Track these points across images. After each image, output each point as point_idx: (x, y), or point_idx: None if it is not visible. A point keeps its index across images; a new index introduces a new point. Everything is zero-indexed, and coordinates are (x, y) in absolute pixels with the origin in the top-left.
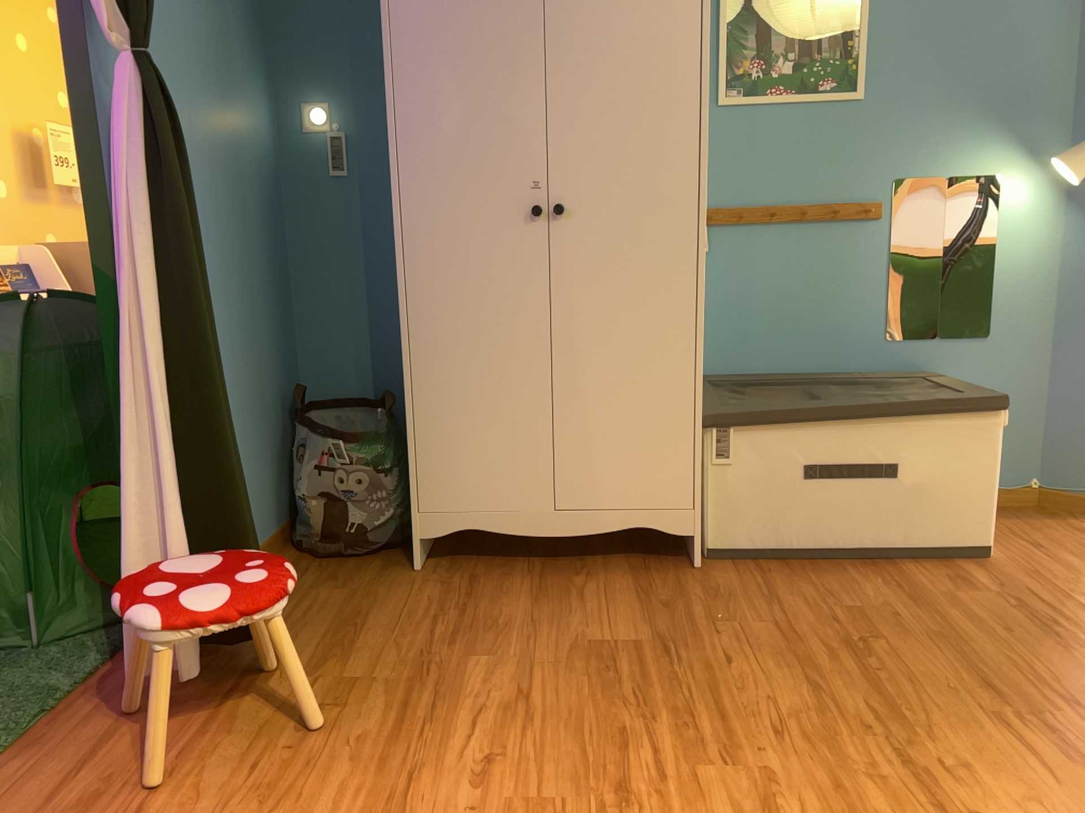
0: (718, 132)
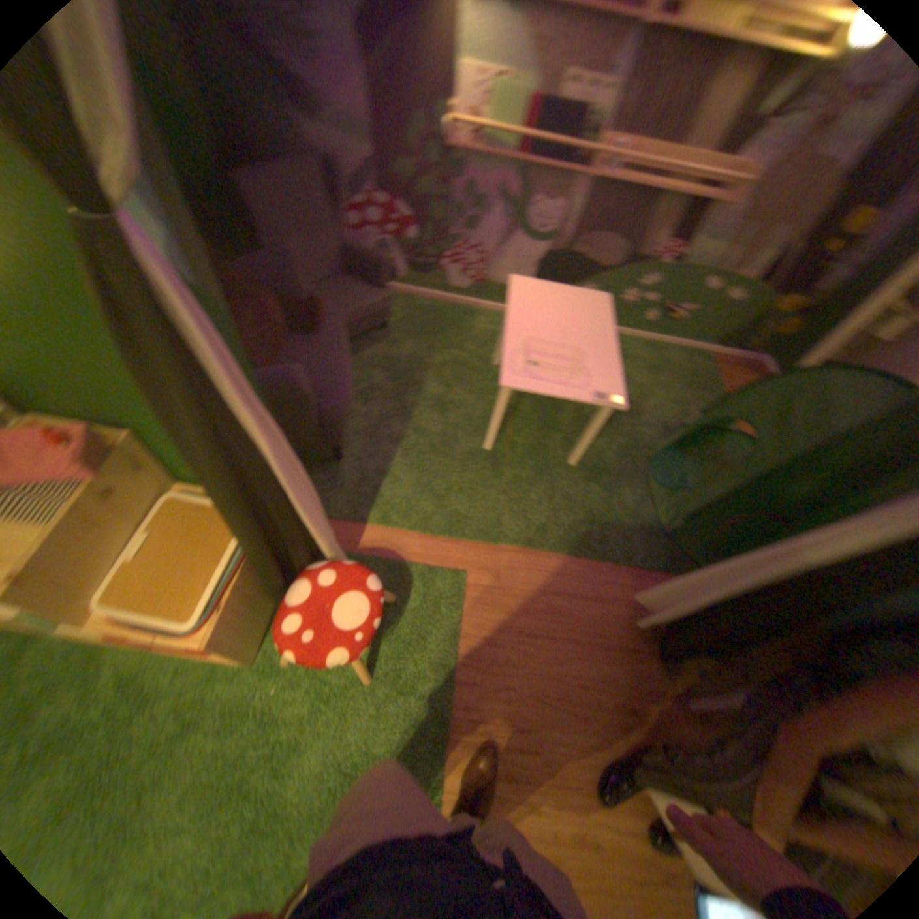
0: None
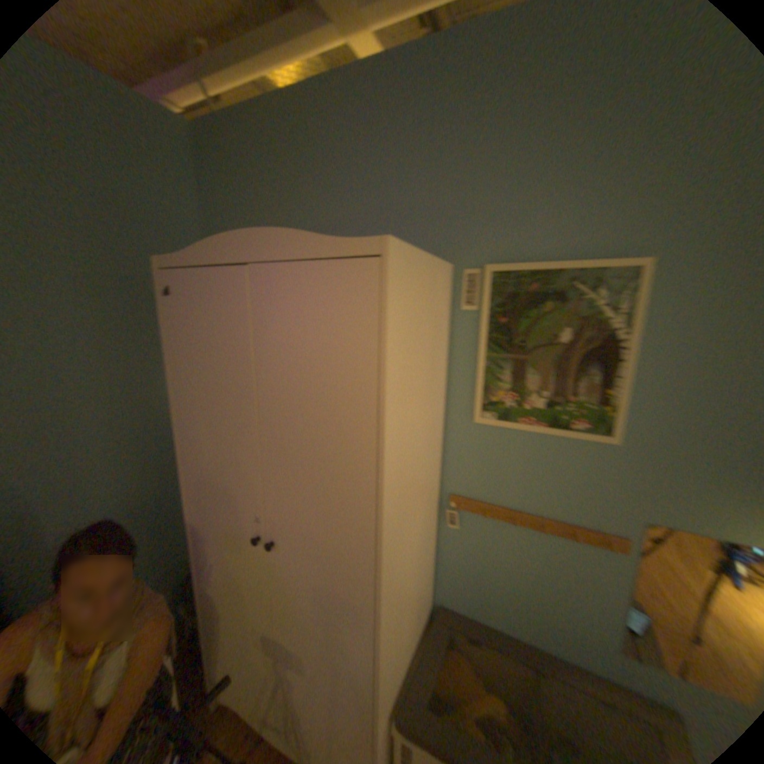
0: (472, 442)
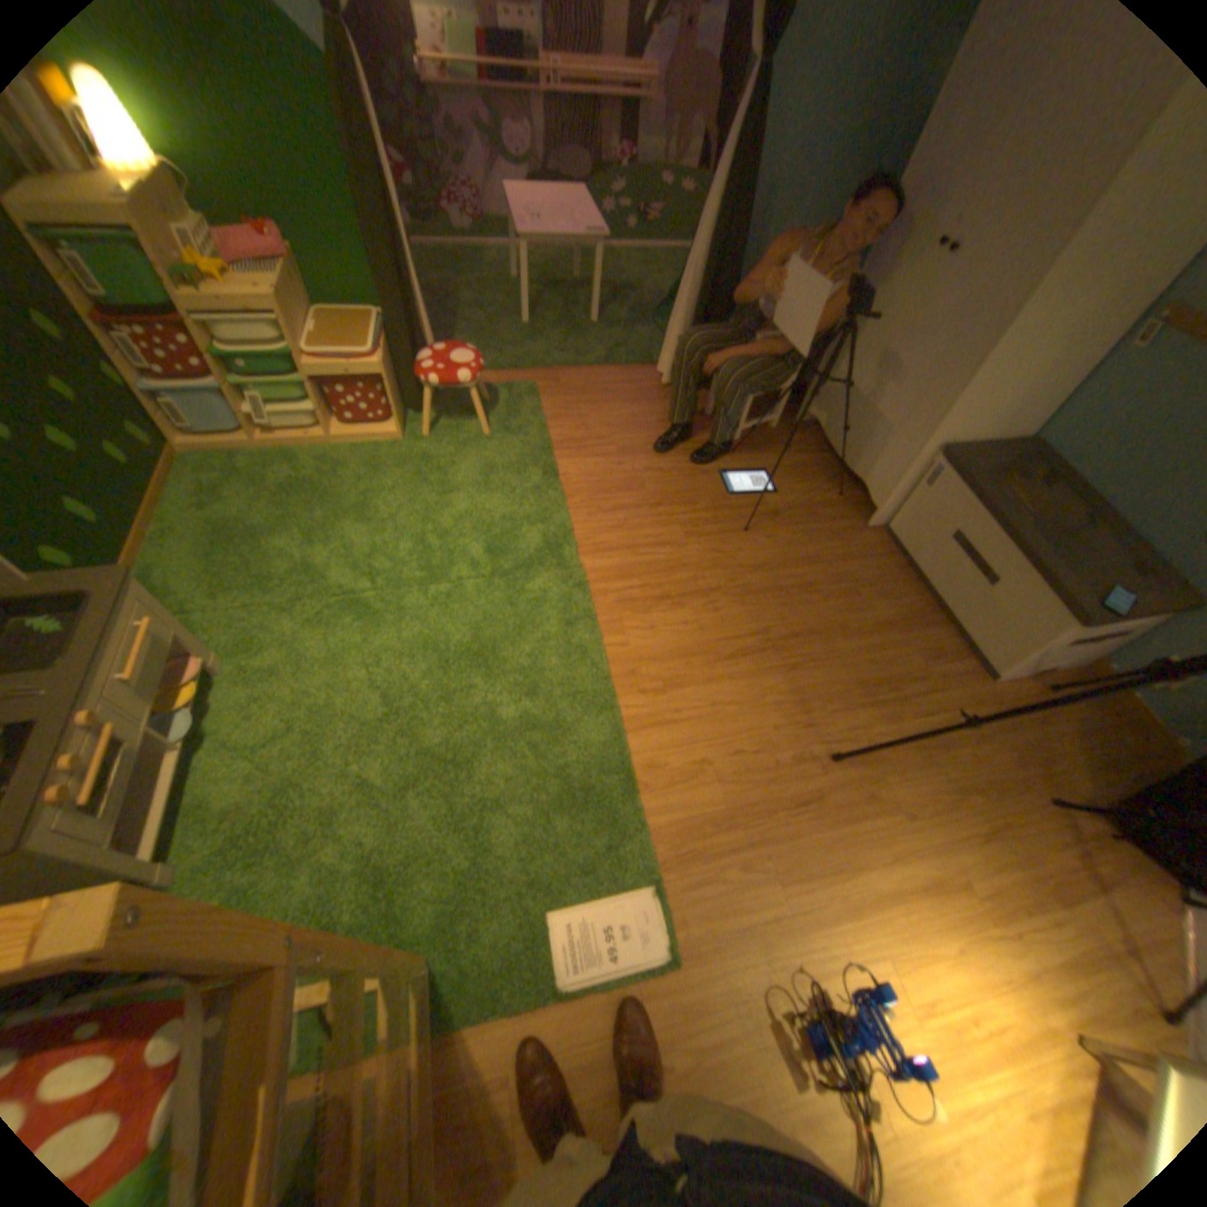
0: None
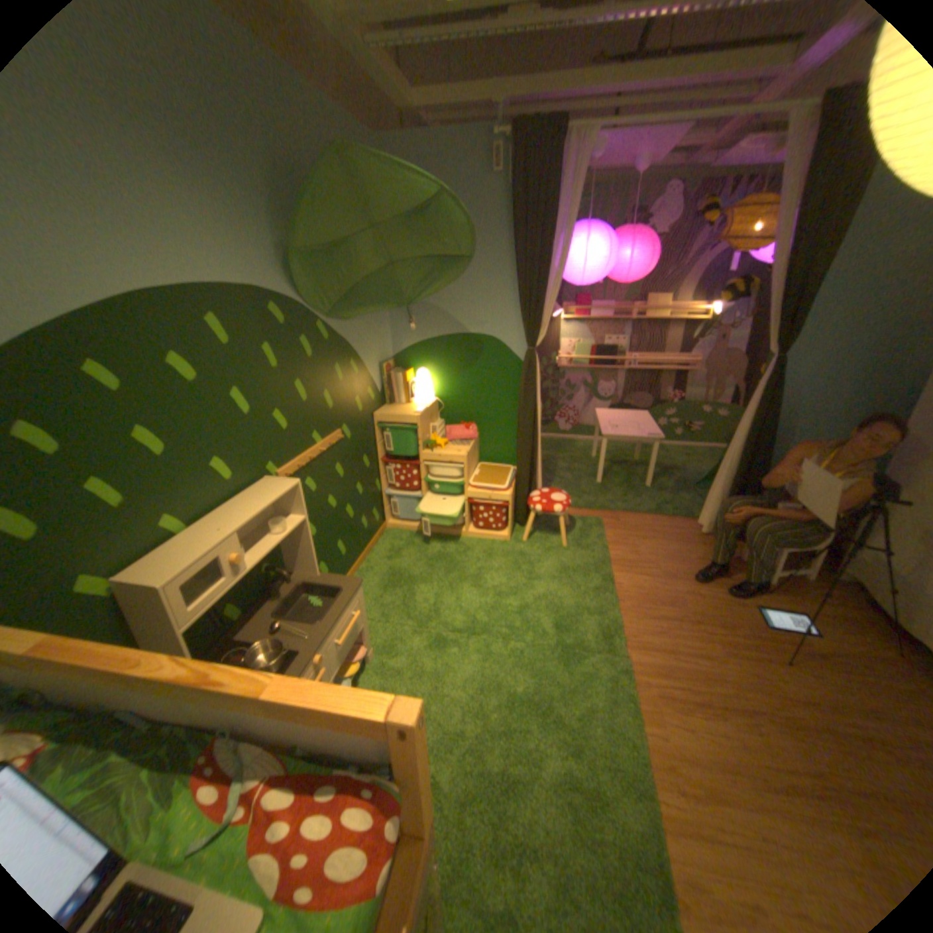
0: None
